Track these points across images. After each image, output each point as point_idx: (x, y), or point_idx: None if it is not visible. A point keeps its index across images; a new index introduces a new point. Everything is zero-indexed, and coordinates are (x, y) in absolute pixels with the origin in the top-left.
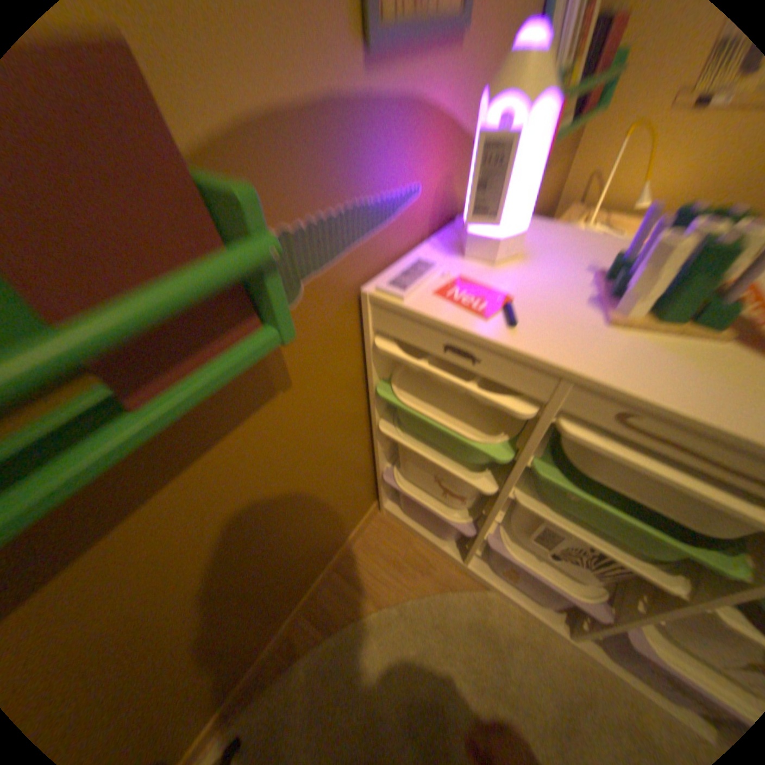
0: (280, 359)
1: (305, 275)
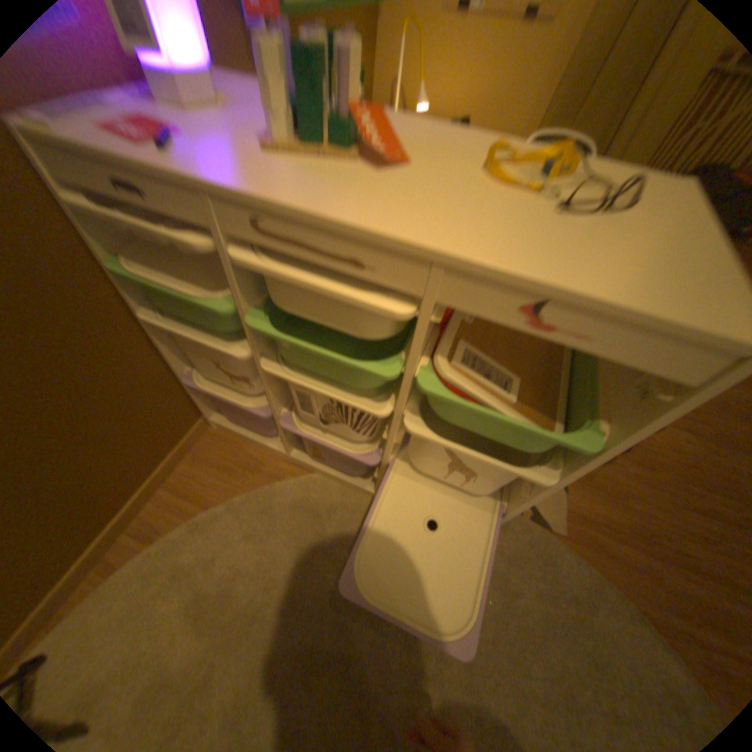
0: None
1: None
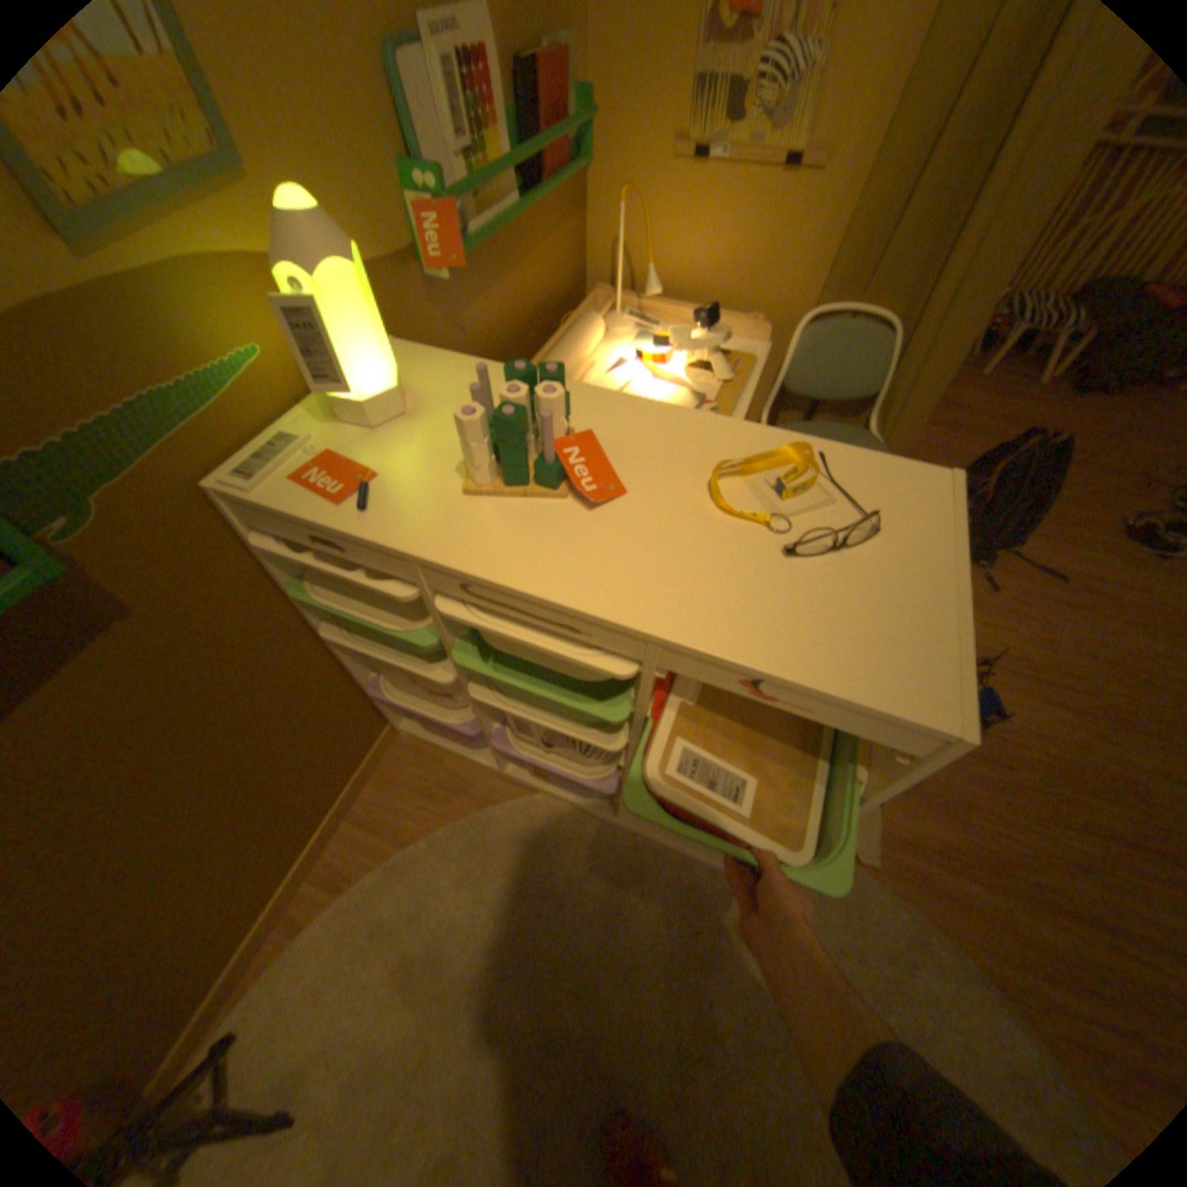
0: (96, 588)
1: (91, 492)
